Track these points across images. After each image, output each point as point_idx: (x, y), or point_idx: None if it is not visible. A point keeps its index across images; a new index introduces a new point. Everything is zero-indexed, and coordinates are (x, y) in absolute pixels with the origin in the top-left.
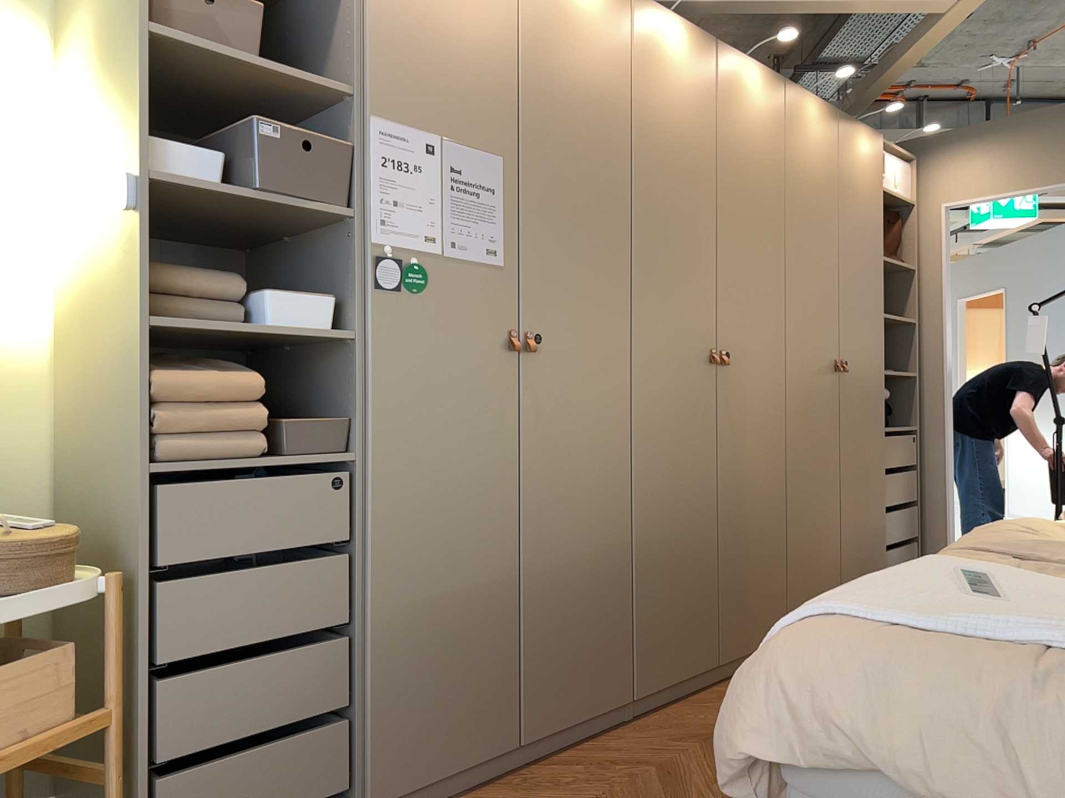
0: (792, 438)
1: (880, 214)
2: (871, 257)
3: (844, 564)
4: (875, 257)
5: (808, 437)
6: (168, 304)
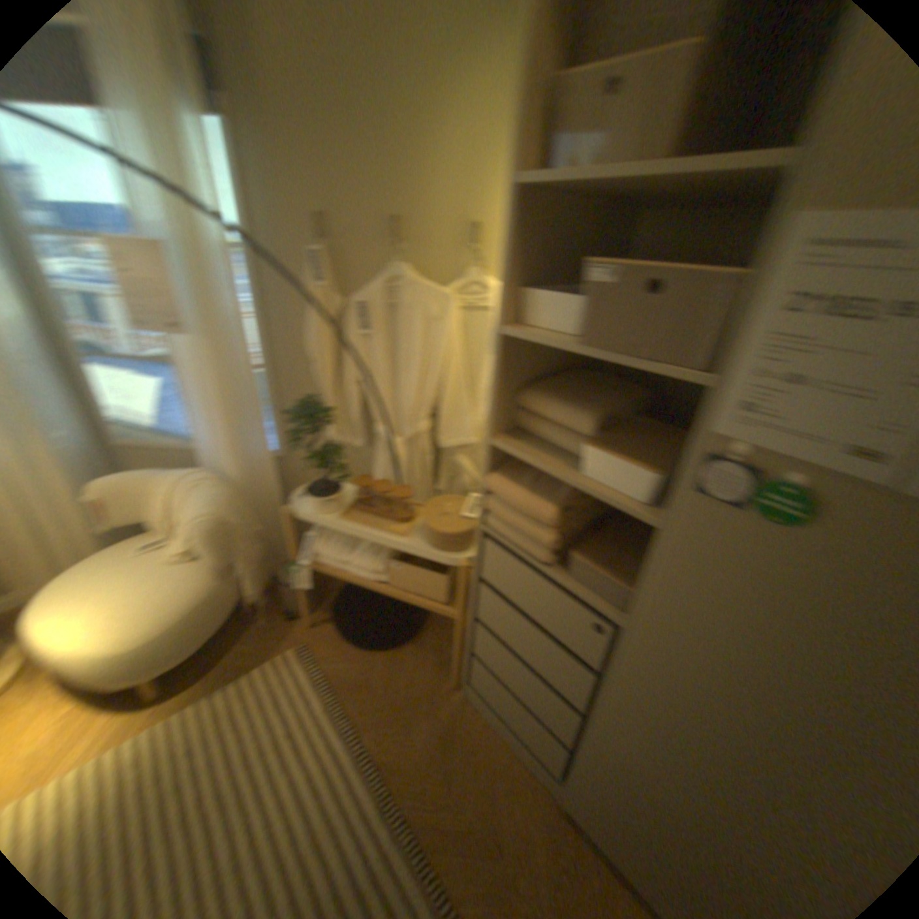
0: None
1: None
2: None
3: None
4: None
5: None
6: (545, 426)
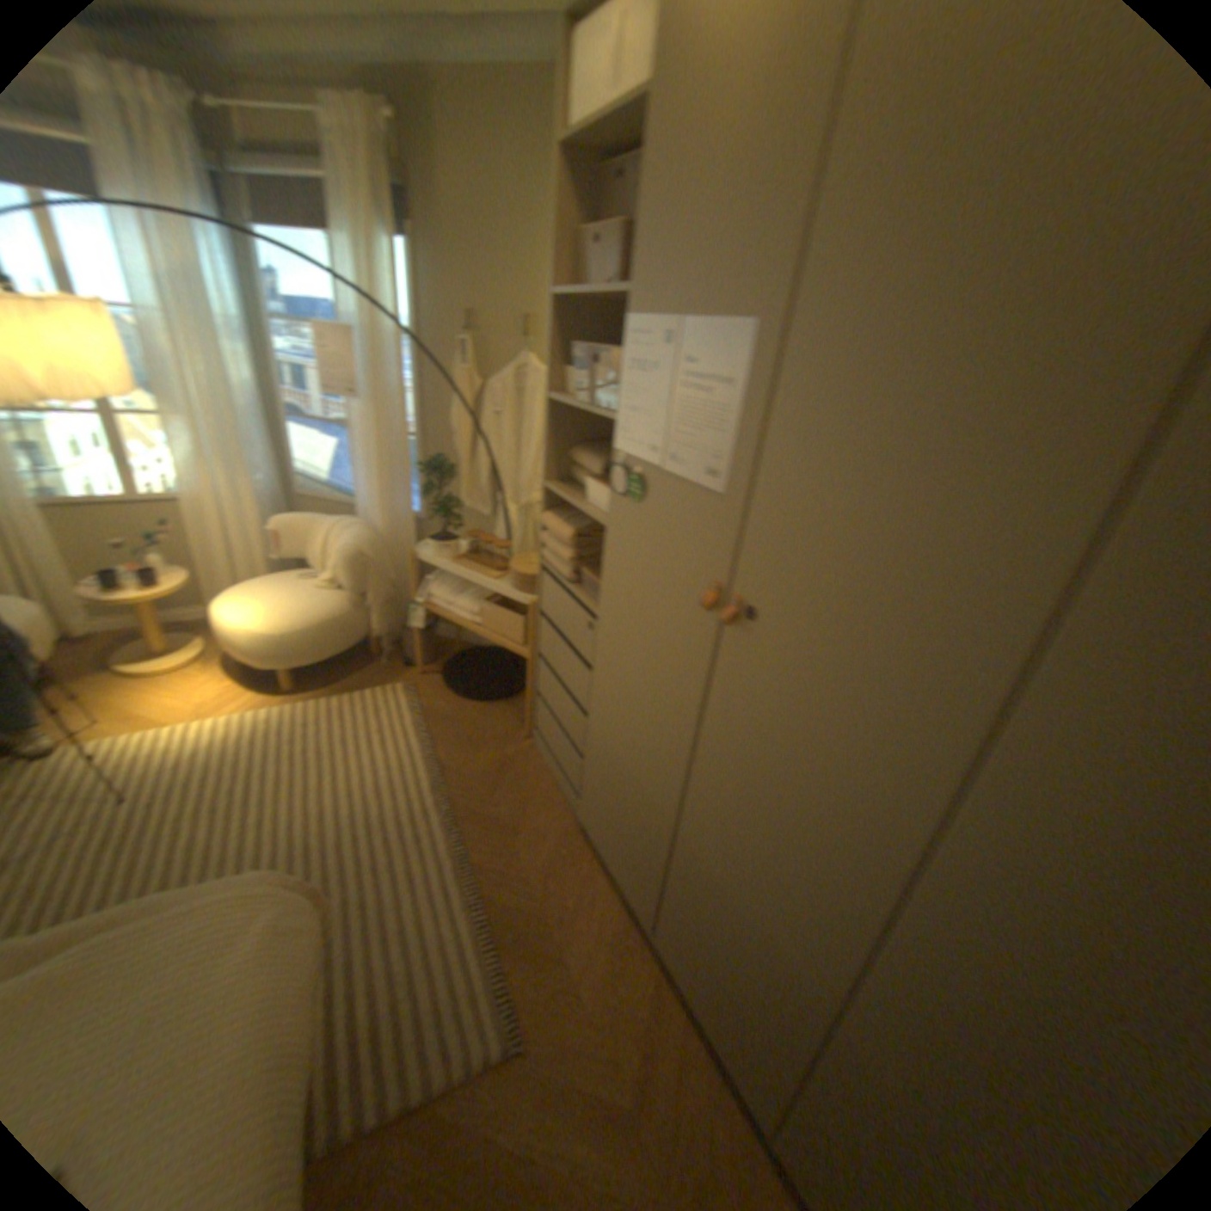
0: None
1: None
2: None
3: None
4: None
5: None
6: (582, 476)
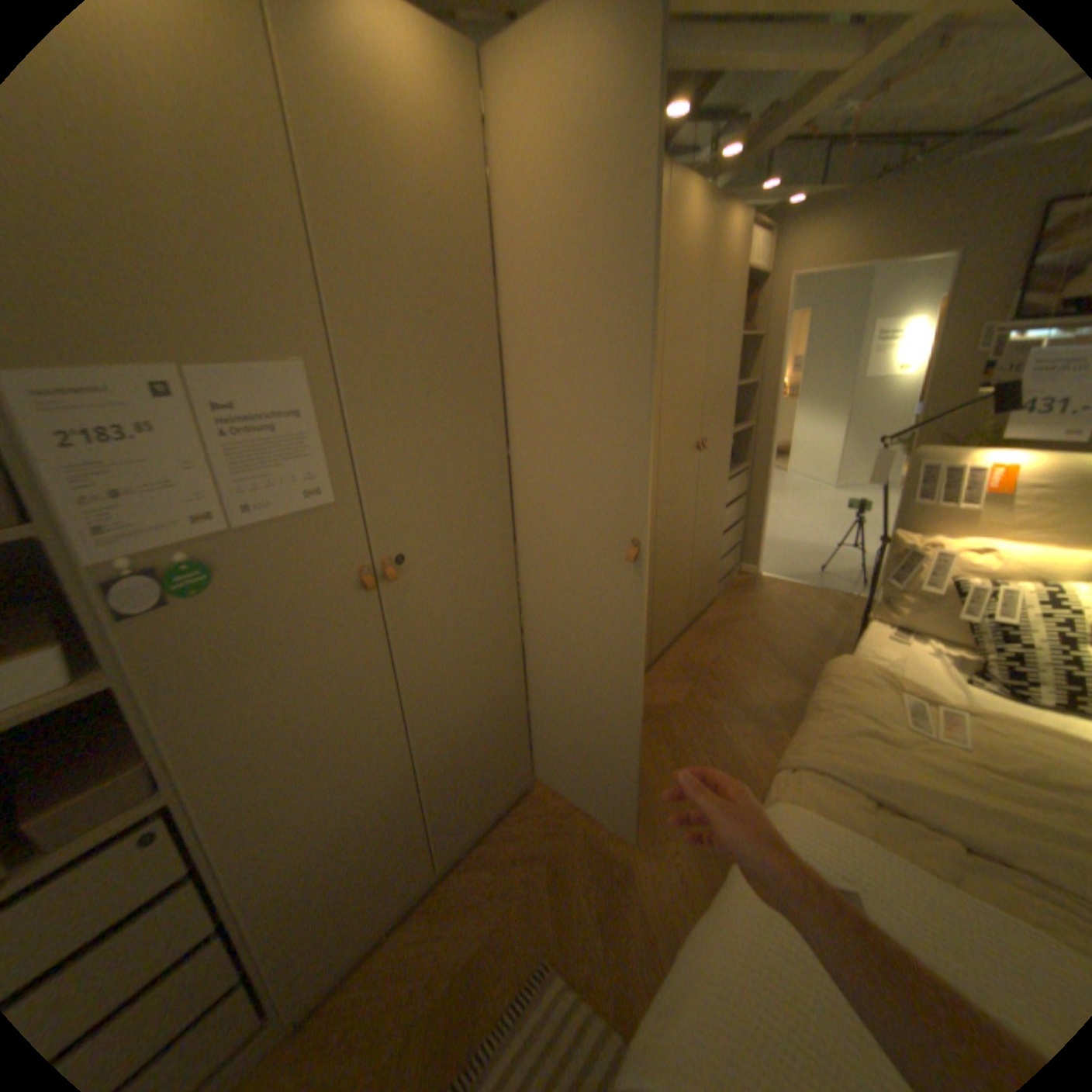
0: (666, 519)
1: (749, 283)
2: (738, 327)
3: (697, 587)
4: (741, 327)
5: (678, 512)
6: None
